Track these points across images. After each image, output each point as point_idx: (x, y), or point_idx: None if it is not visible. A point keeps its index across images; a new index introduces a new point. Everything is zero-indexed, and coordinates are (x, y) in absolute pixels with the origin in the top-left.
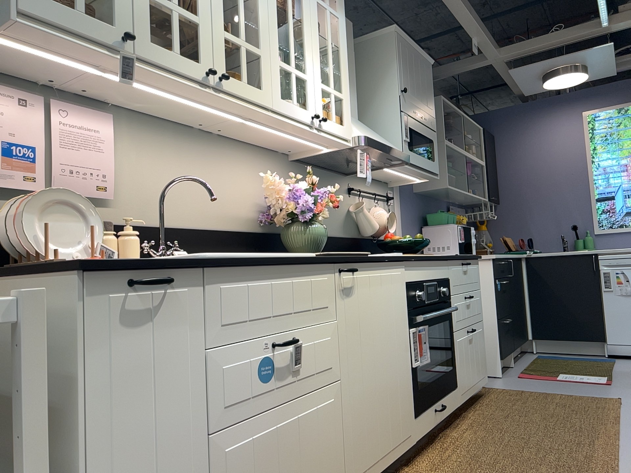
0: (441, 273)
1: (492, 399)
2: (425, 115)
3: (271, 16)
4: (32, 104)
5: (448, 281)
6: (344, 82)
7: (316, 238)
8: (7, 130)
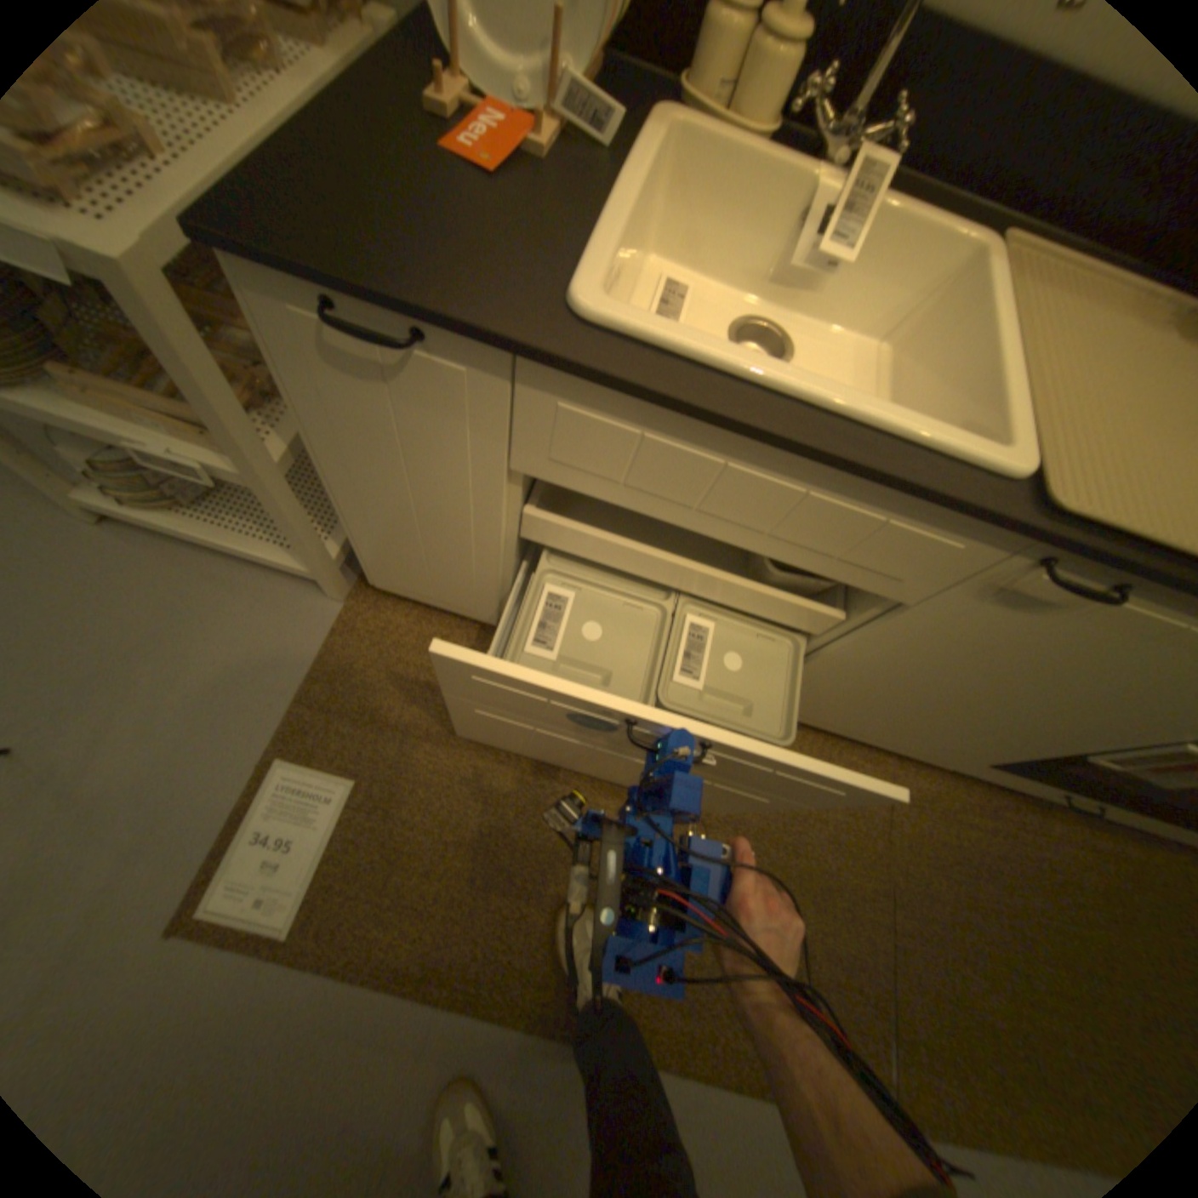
0: None
1: None
2: None
3: None
4: None
5: None
6: None
7: None
8: None
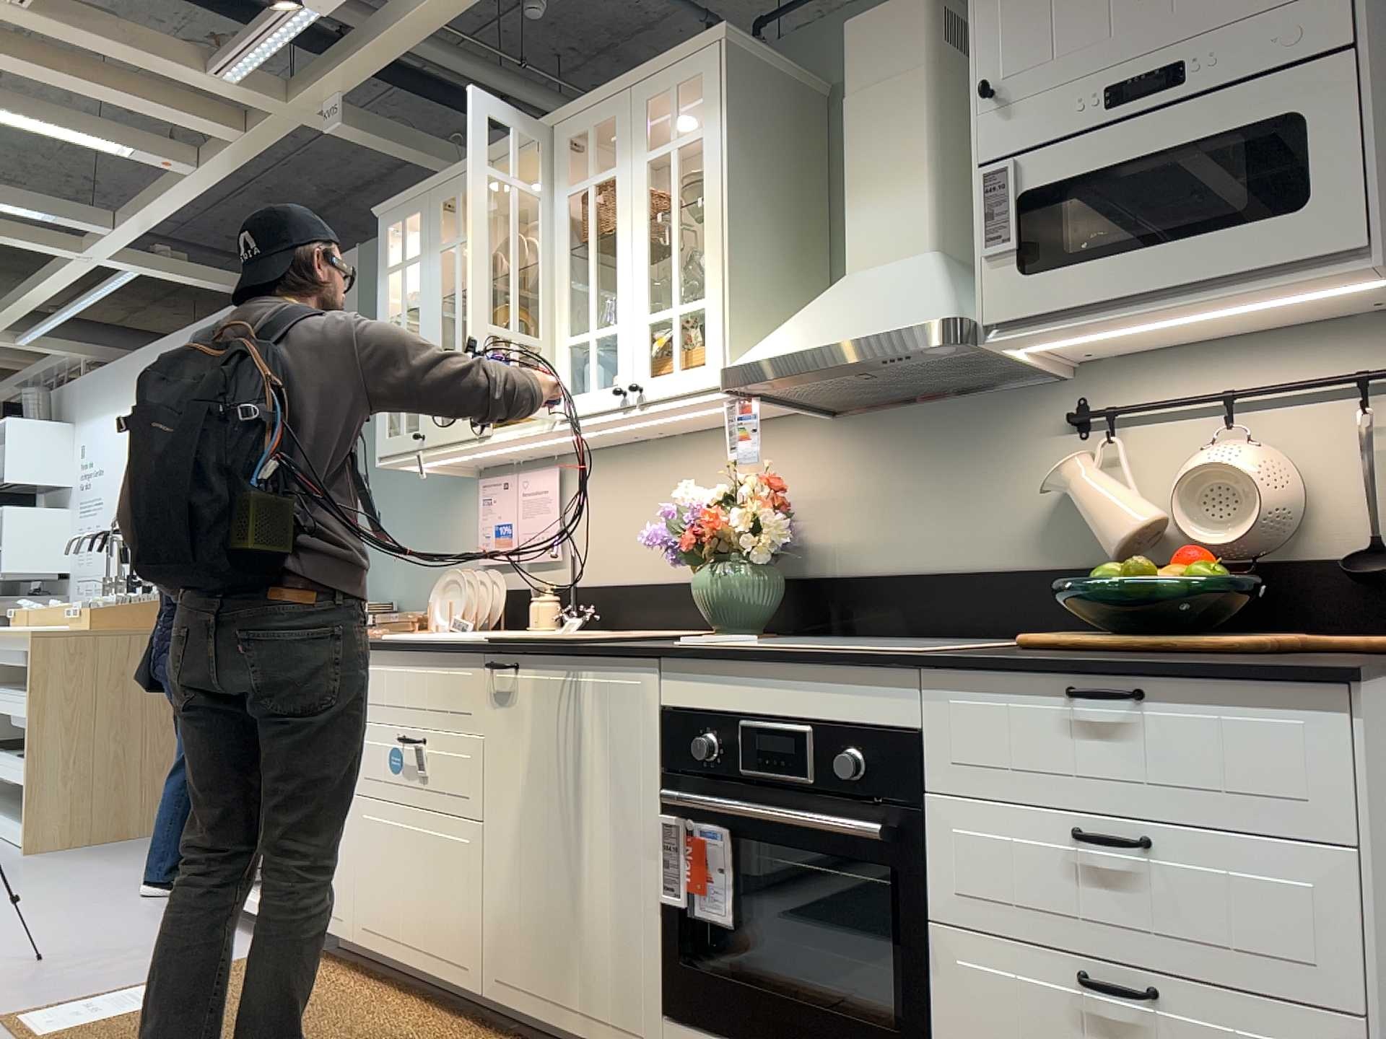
0: (850, 706)
1: None
2: (1186, 54)
3: (557, 279)
4: (509, 483)
5: (906, 741)
6: (706, 268)
7: (711, 595)
8: (495, 513)
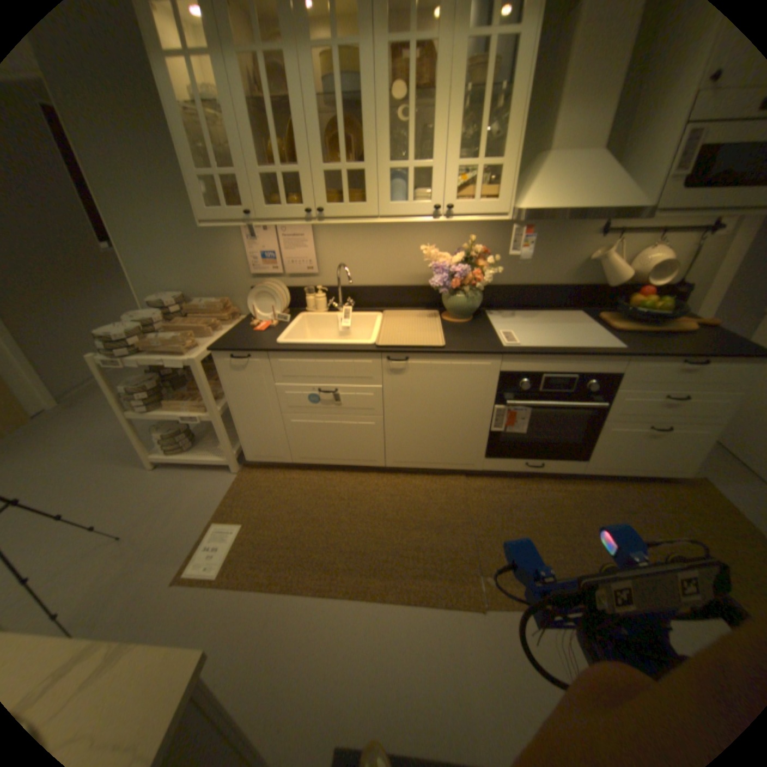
0: (598, 369)
1: (668, 494)
2: None
3: (379, 116)
4: (270, 229)
5: (617, 378)
6: (510, 140)
7: (460, 306)
8: (262, 247)
